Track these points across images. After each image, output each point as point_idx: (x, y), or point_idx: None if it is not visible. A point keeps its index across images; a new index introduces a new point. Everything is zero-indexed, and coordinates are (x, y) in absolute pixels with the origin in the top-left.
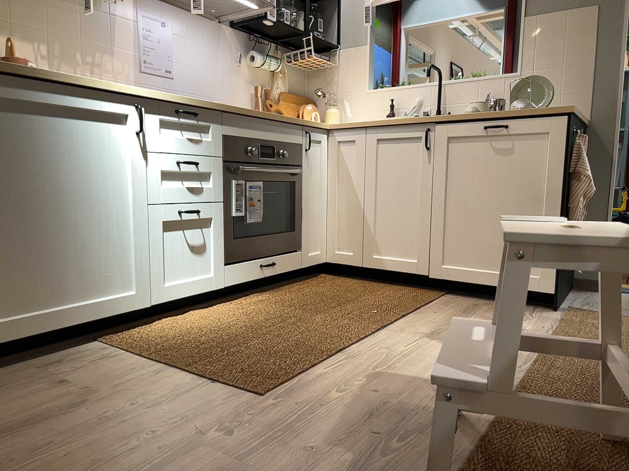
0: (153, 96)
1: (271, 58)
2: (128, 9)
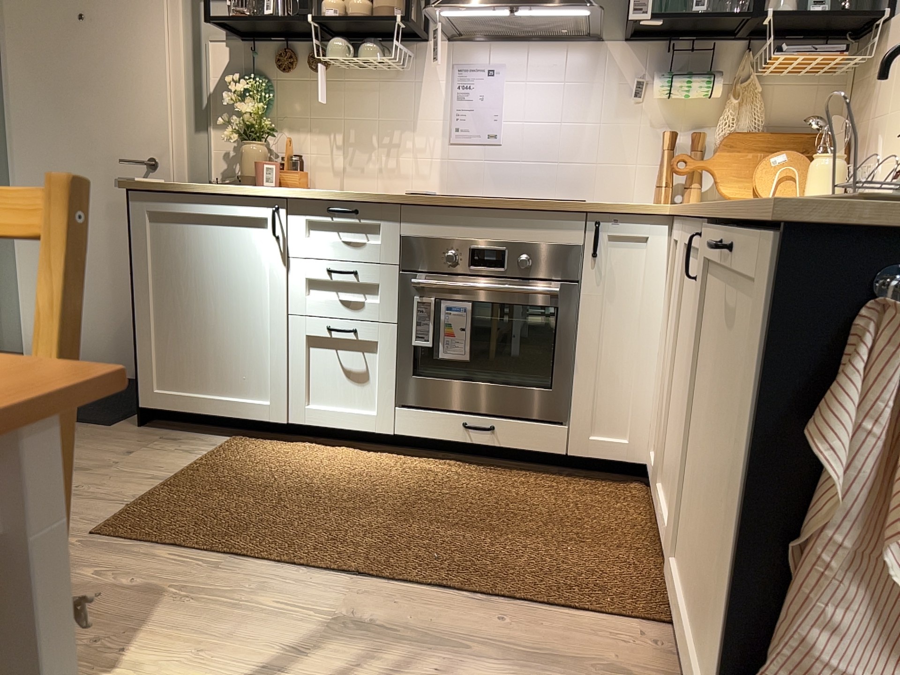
0: (295, 196)
1: (686, 80)
2: (436, 68)
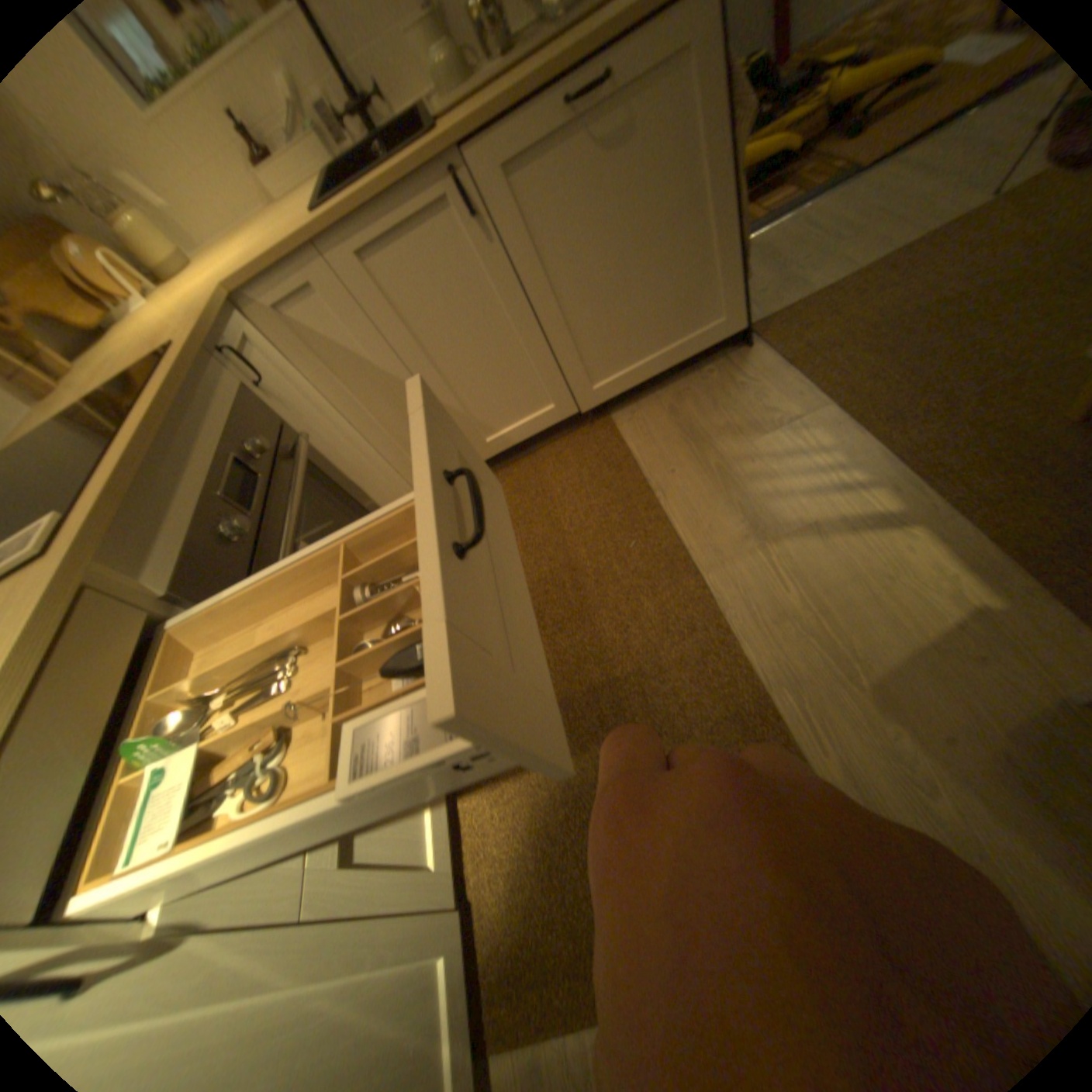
0: None
1: None
2: None
